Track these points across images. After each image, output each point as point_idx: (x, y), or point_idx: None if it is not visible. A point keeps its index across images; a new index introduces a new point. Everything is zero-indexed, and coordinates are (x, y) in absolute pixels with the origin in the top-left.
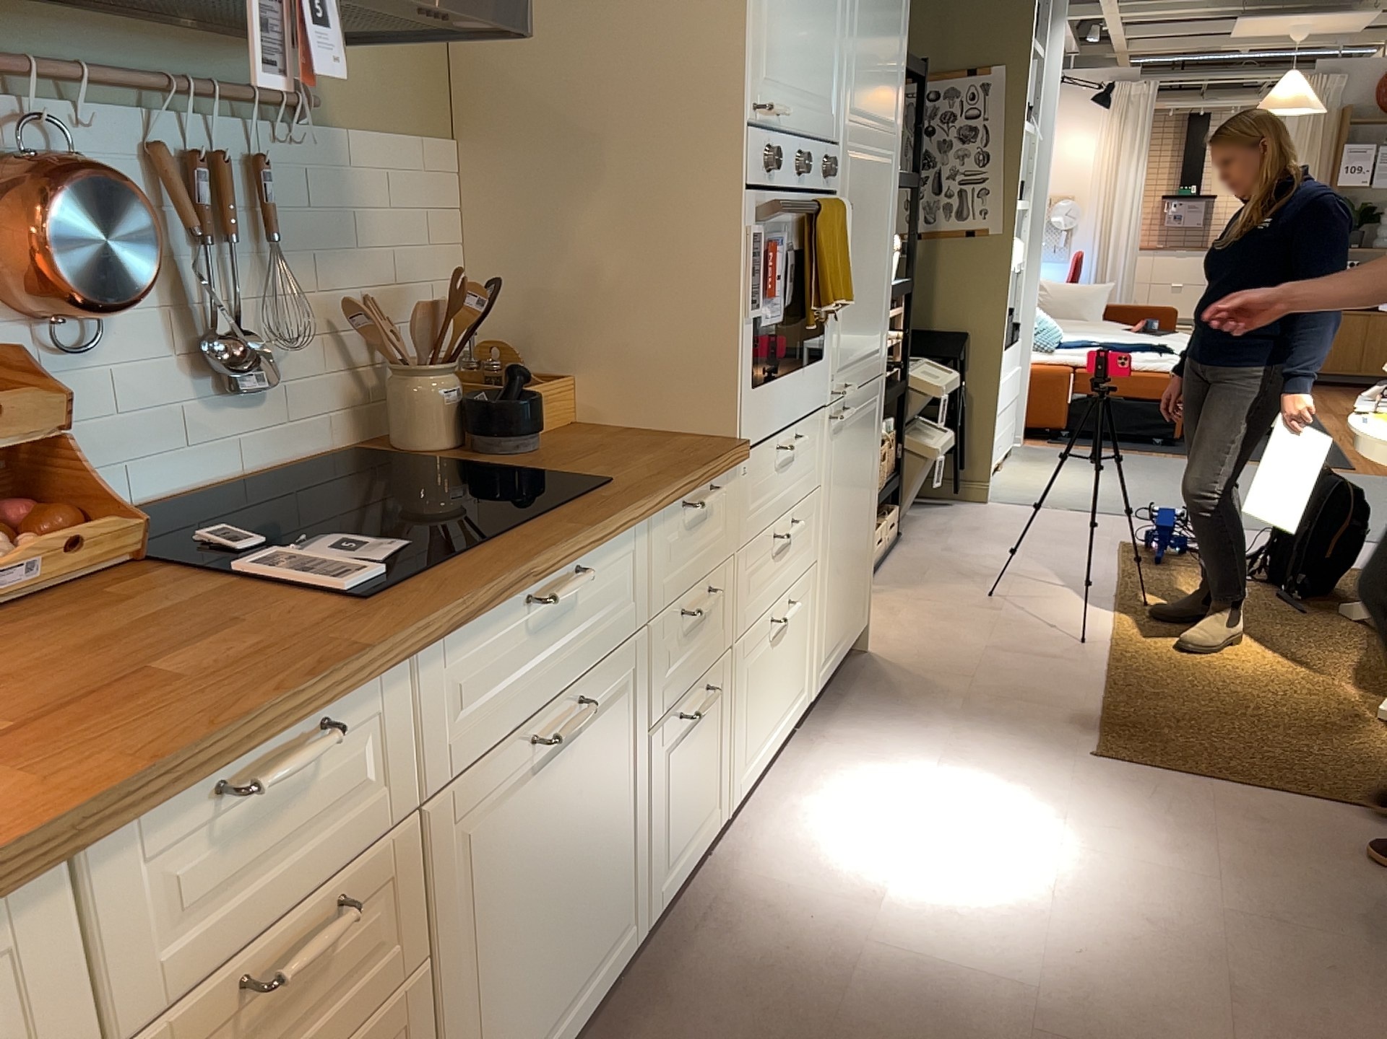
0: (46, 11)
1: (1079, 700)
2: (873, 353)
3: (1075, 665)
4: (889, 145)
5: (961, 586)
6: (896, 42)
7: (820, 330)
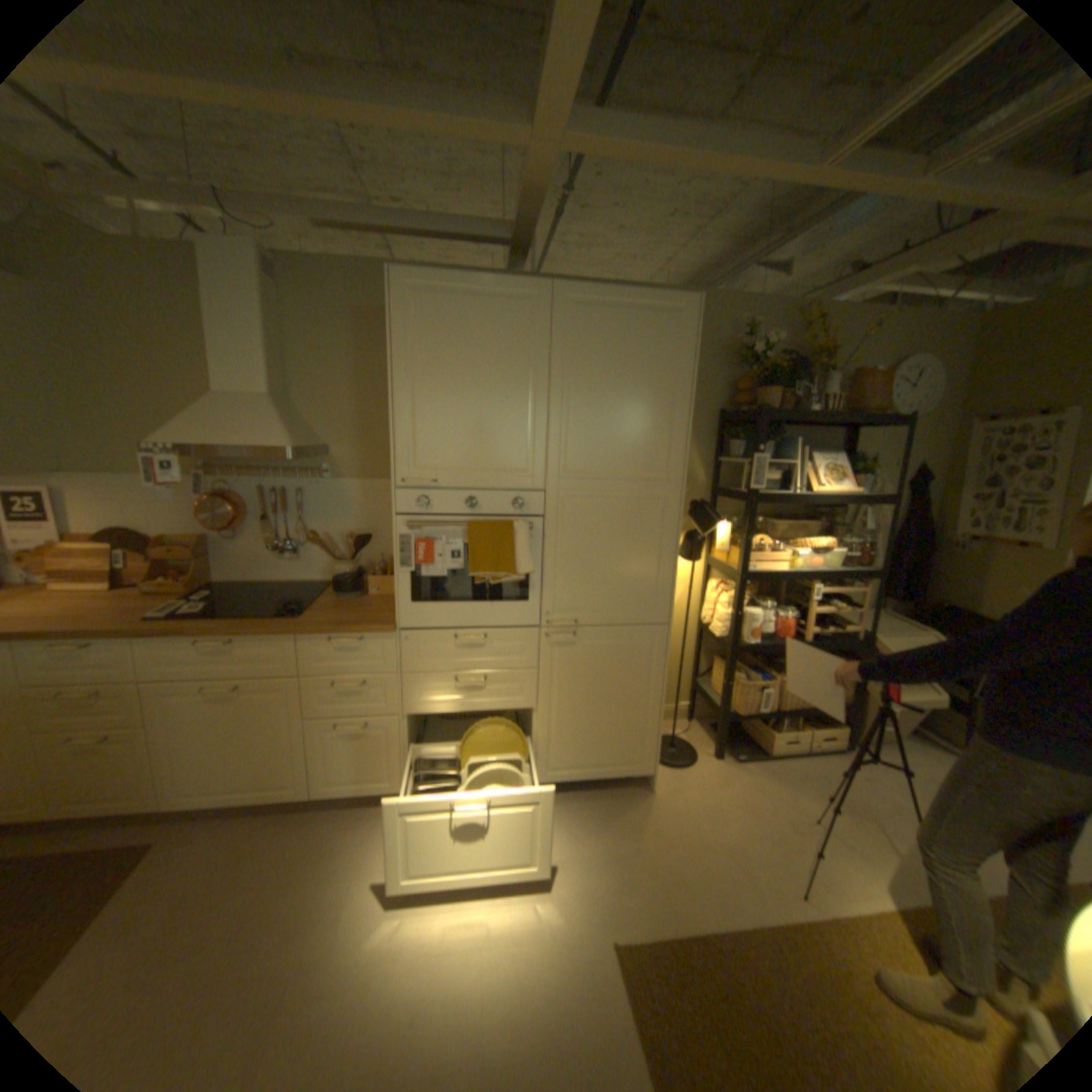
0: (230, 456)
1: (697, 921)
2: (634, 609)
3: (757, 906)
4: (648, 487)
5: (811, 807)
6: (653, 426)
7: (495, 586)
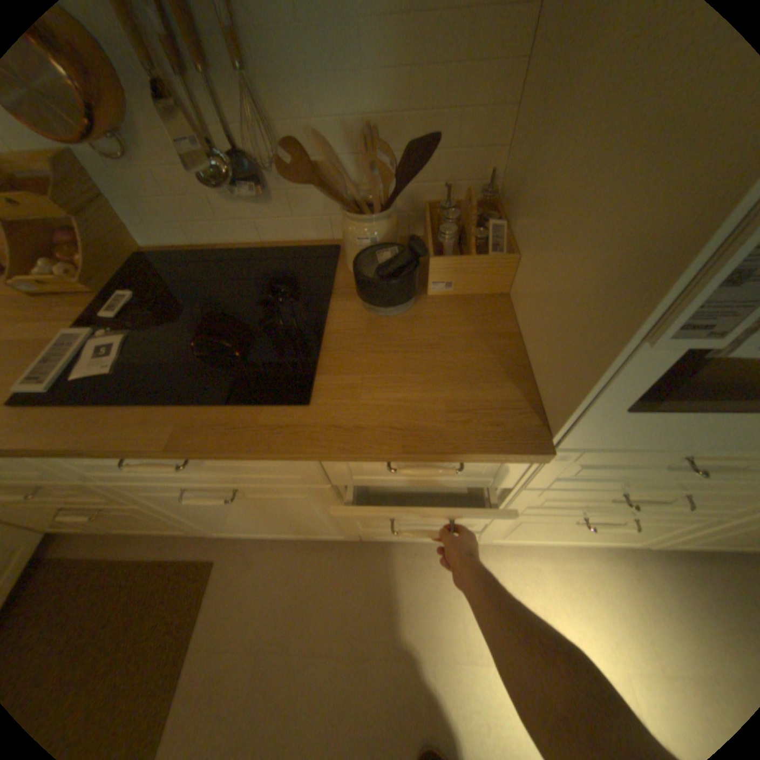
0: None
1: None
2: None
3: None
4: None
5: None
6: None
7: None
